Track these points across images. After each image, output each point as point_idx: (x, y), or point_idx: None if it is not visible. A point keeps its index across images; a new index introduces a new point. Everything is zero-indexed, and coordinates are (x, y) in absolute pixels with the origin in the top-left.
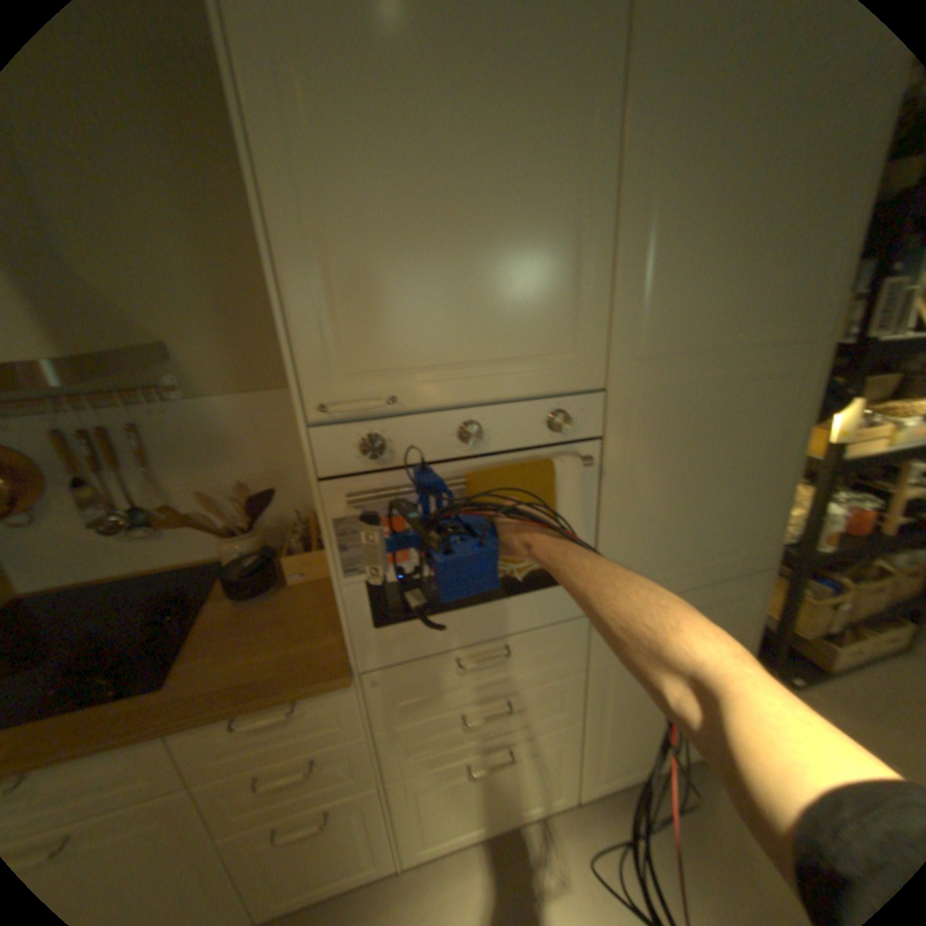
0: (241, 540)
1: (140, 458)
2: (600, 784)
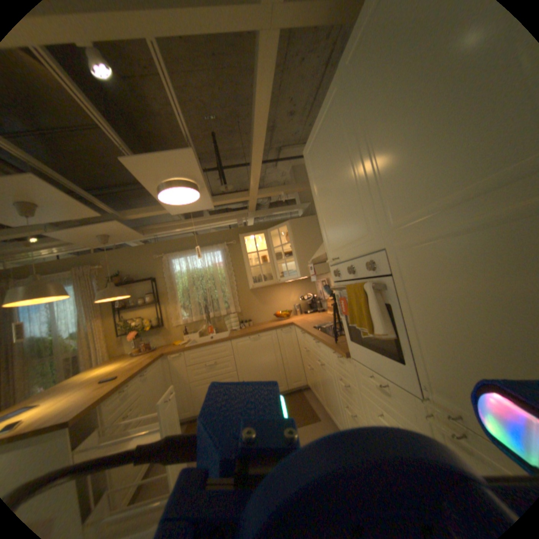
0: None
1: None
2: None
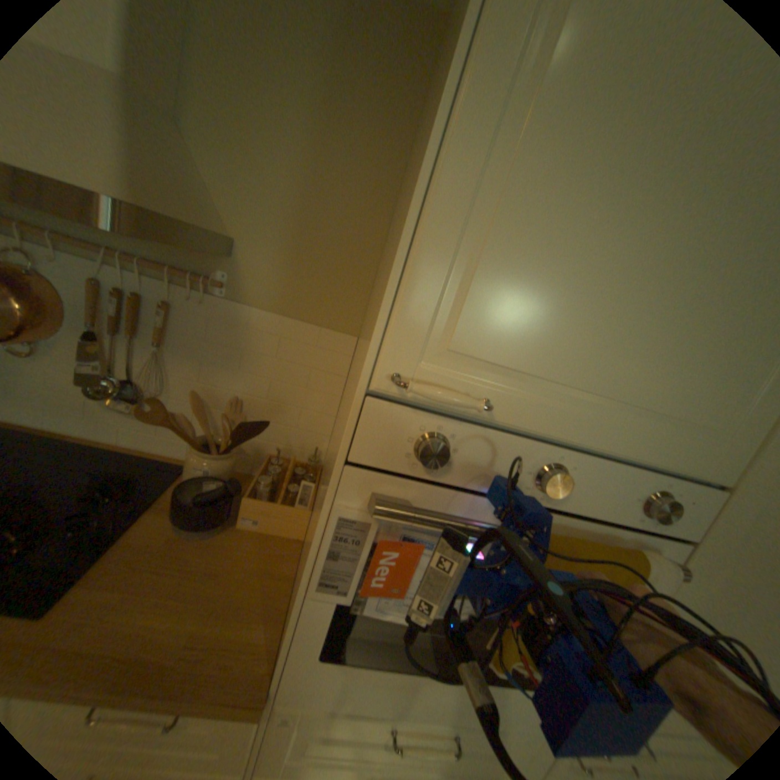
0: (212, 458)
1: (156, 336)
2: None
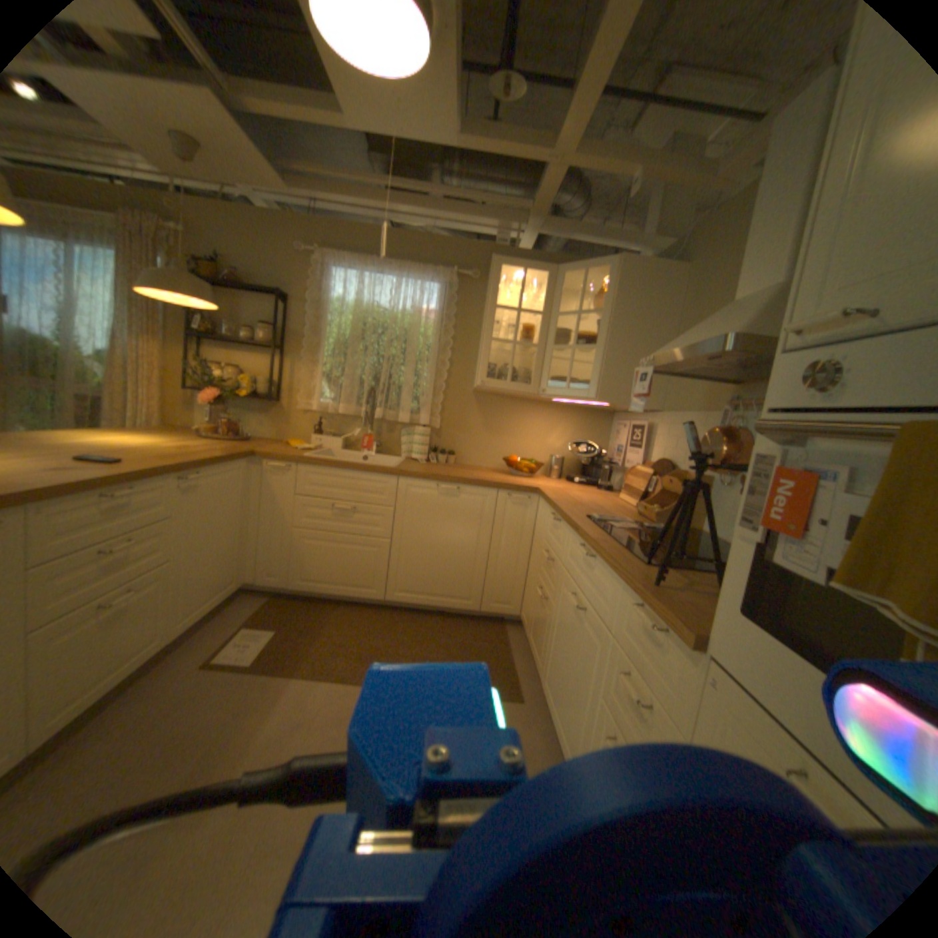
0: None
1: None
2: None
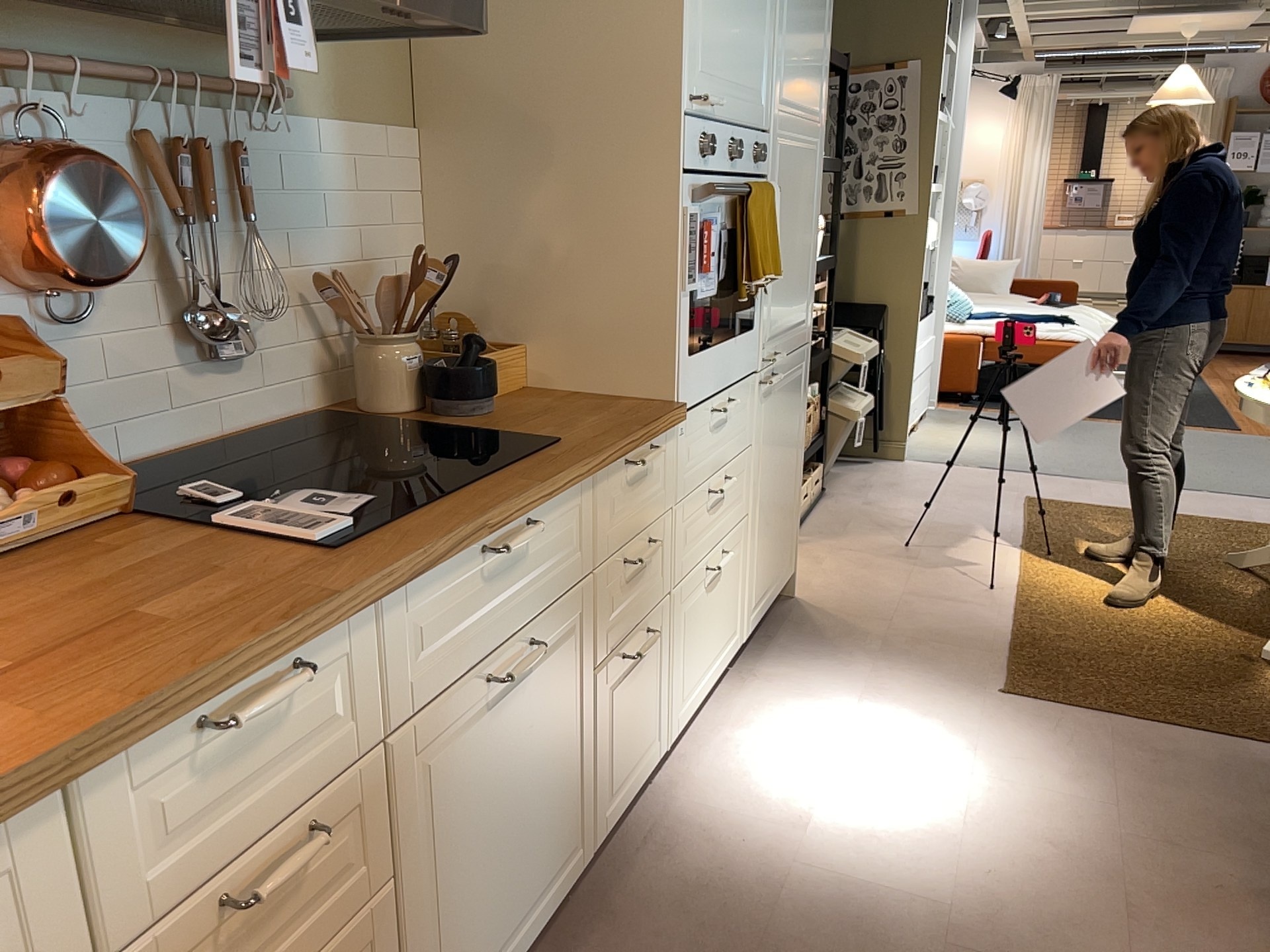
0: (412, 341)
1: (258, 205)
2: (751, 608)
